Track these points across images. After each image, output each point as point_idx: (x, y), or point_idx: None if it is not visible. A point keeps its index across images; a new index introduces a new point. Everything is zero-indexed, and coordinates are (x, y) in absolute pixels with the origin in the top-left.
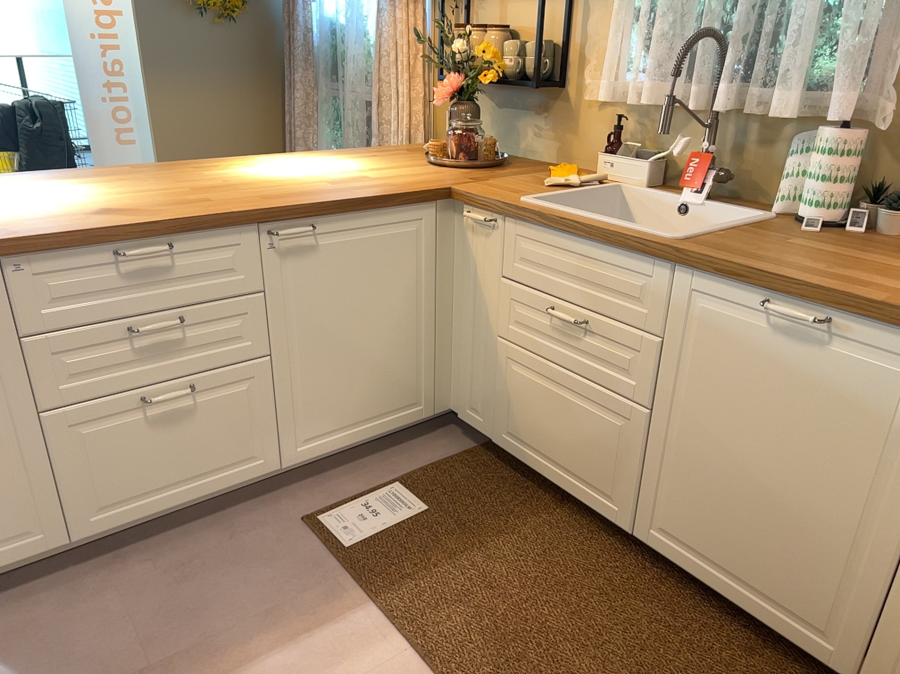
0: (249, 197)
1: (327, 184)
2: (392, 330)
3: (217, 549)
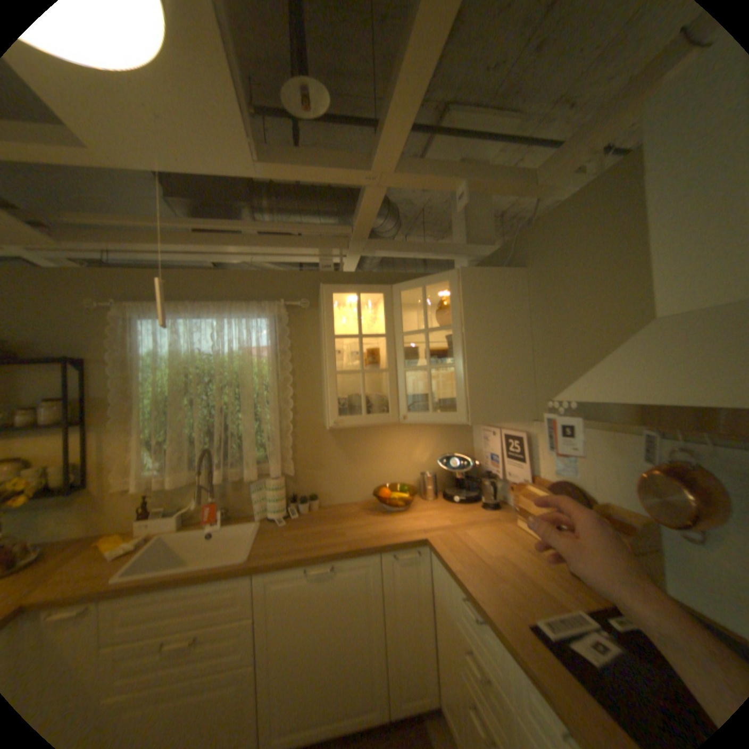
0: None
1: None
2: None
3: None
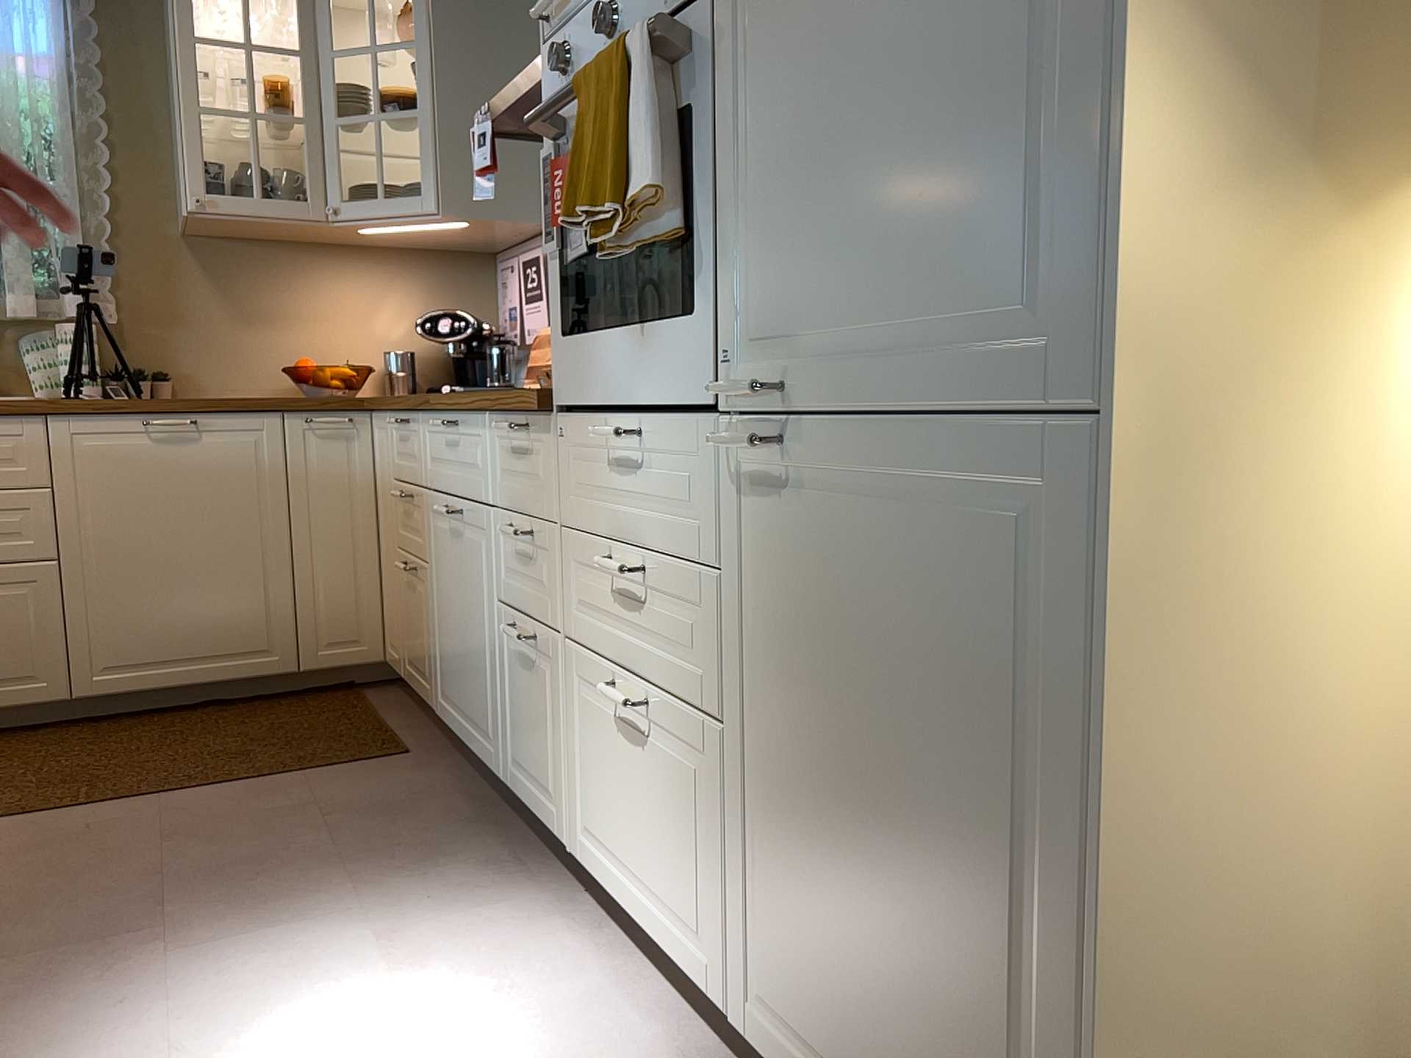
0: None
1: None
2: None
3: None
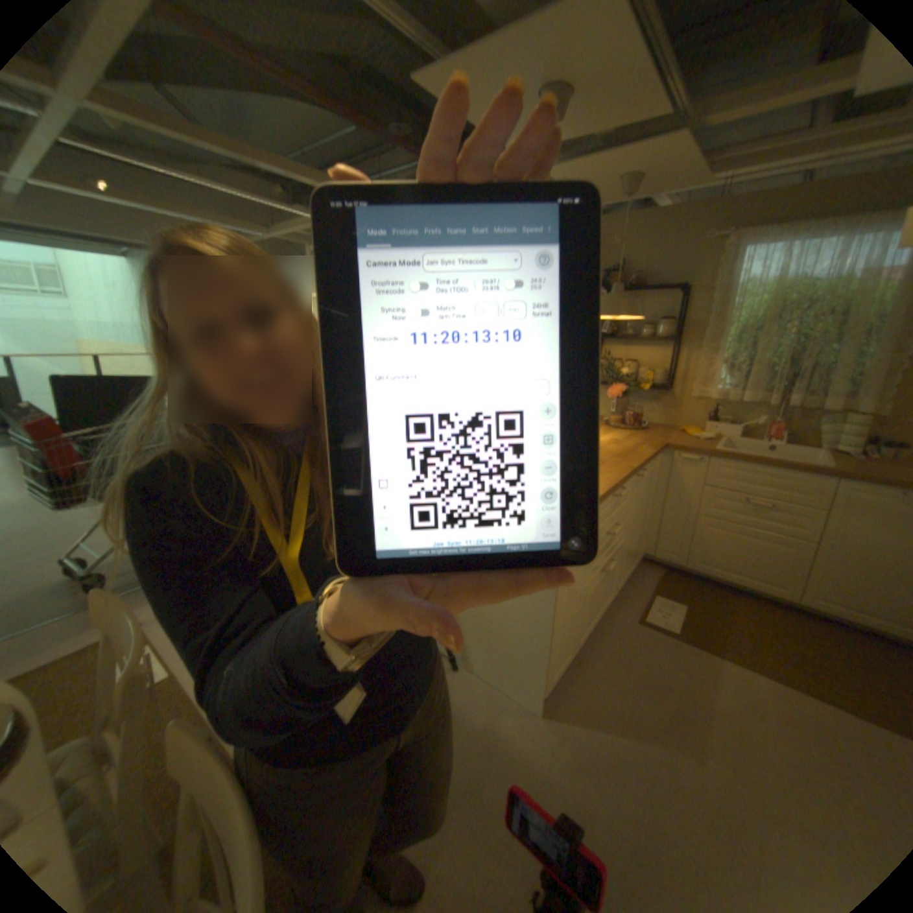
0: (612, 457)
1: (616, 445)
2: (645, 517)
3: (621, 647)
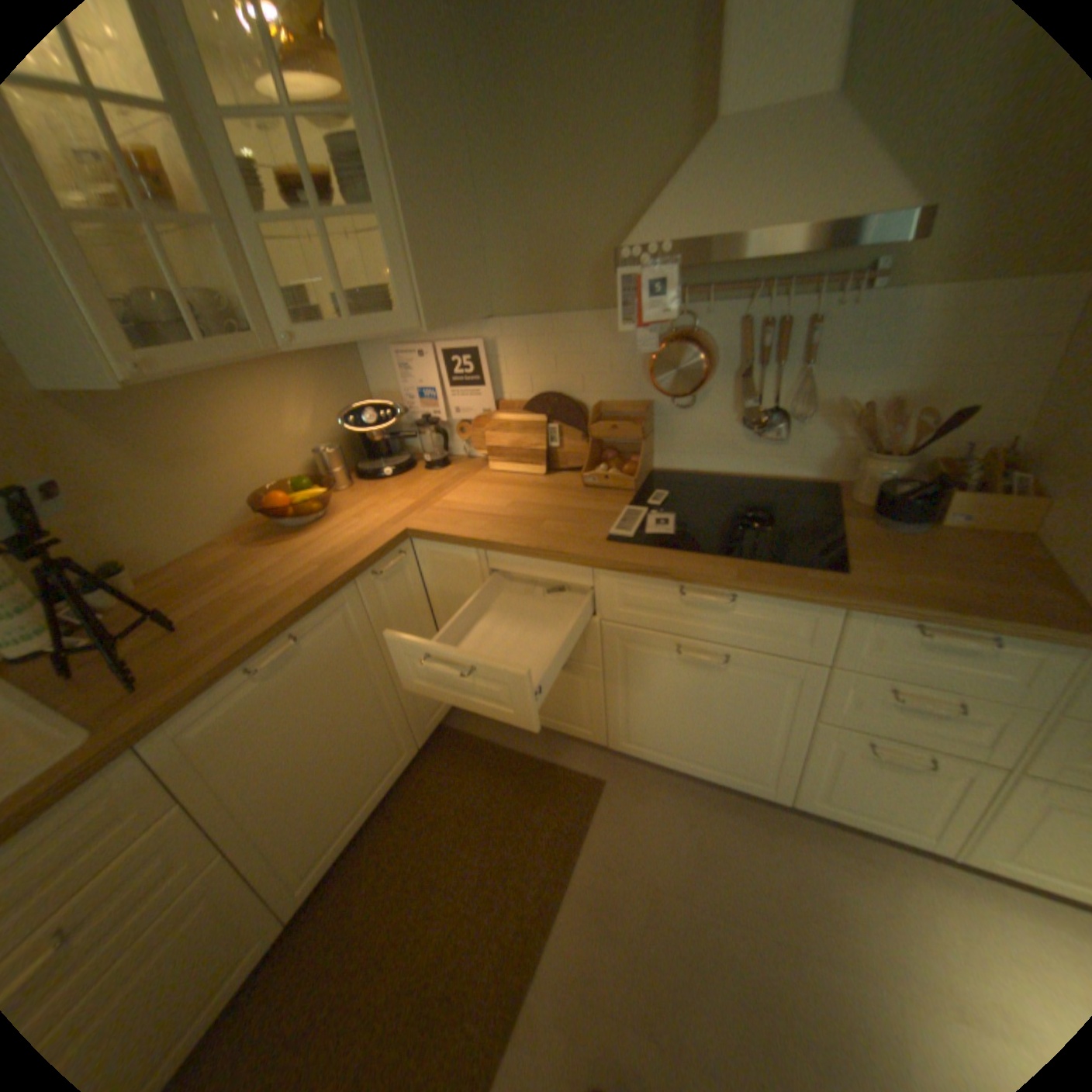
0: None
1: None
2: None
3: None
